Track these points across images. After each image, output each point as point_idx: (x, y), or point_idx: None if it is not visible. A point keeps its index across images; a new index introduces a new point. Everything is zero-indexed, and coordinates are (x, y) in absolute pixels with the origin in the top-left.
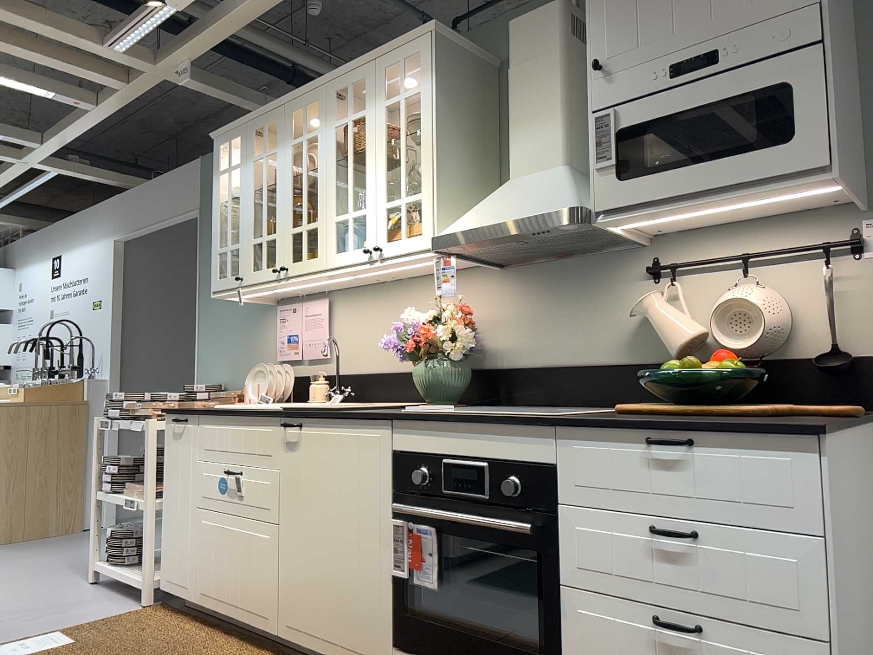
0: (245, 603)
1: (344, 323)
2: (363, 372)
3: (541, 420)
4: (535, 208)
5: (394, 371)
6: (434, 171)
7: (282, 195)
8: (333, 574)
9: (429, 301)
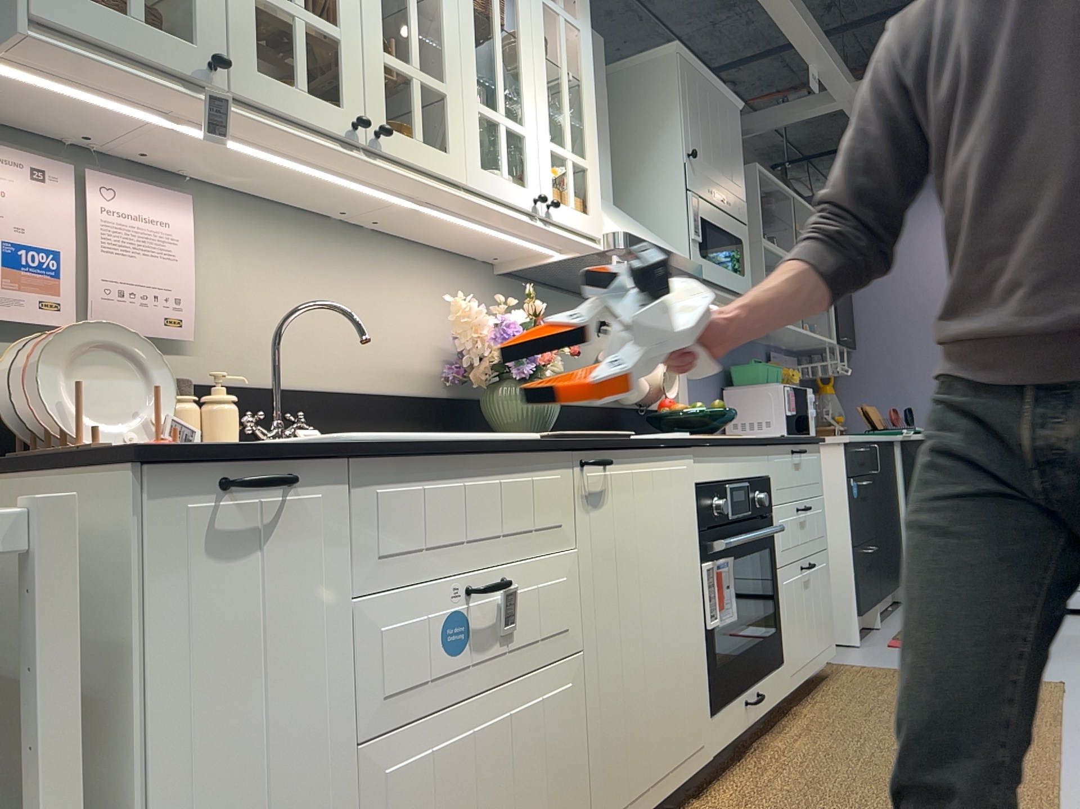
0: None
1: (227, 268)
2: (286, 386)
3: (770, 440)
4: (674, 250)
5: (357, 390)
6: (597, 145)
7: None
8: (659, 674)
9: (411, 285)
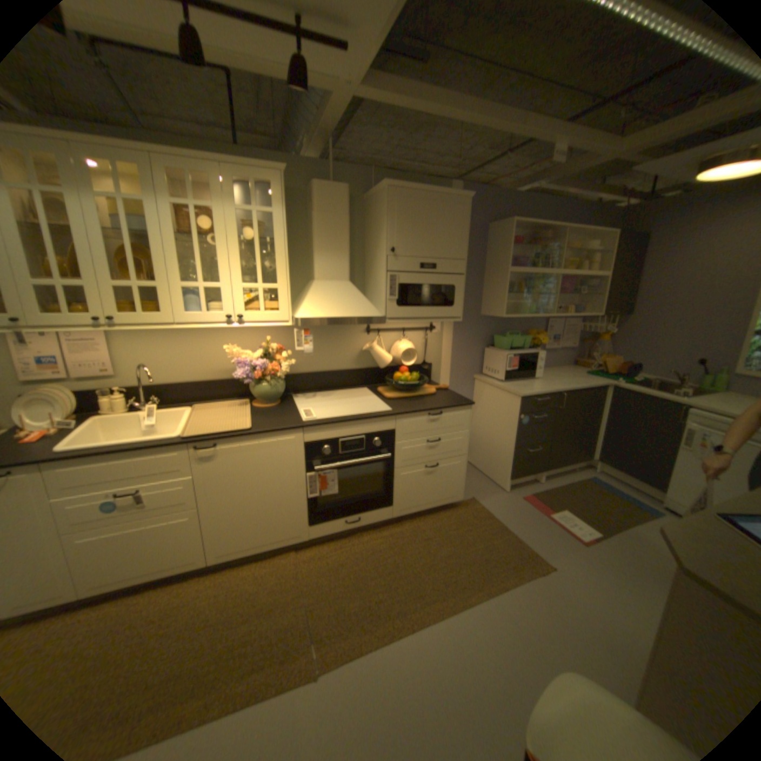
0: (163, 567)
1: (129, 347)
2: (161, 383)
3: (392, 415)
4: (360, 312)
5: (198, 380)
6: (288, 273)
7: (89, 245)
8: (260, 514)
9: (227, 336)
